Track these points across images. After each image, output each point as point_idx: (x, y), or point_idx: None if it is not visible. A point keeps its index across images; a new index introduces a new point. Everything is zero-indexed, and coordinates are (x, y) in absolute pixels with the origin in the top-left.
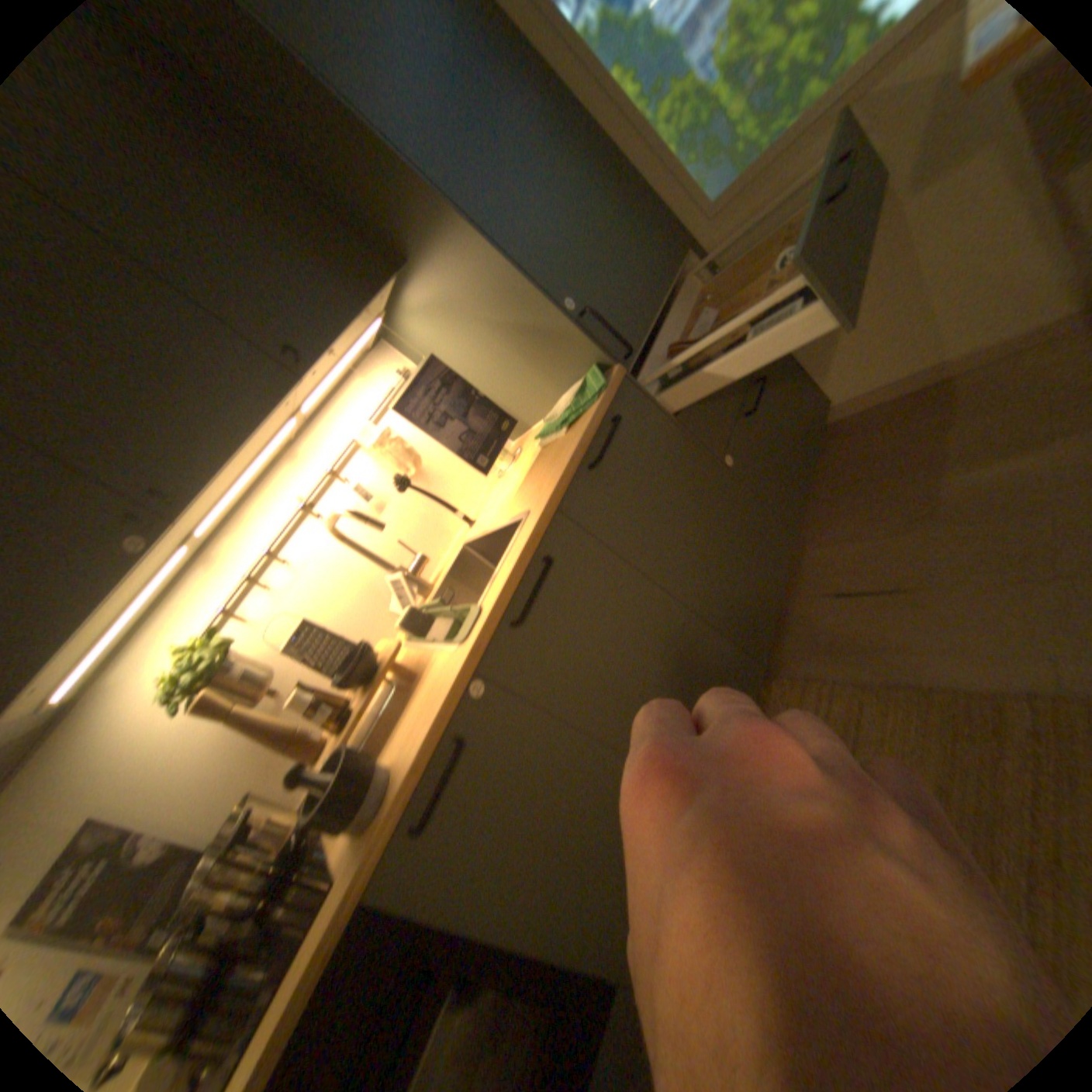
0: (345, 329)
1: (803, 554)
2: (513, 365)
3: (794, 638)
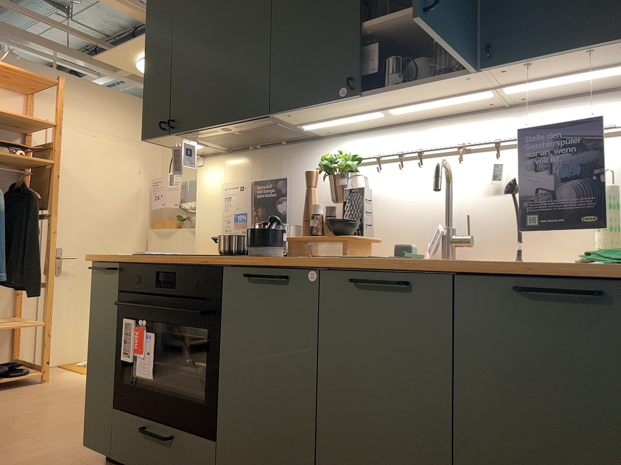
0: (553, 61)
1: None
2: None
3: None
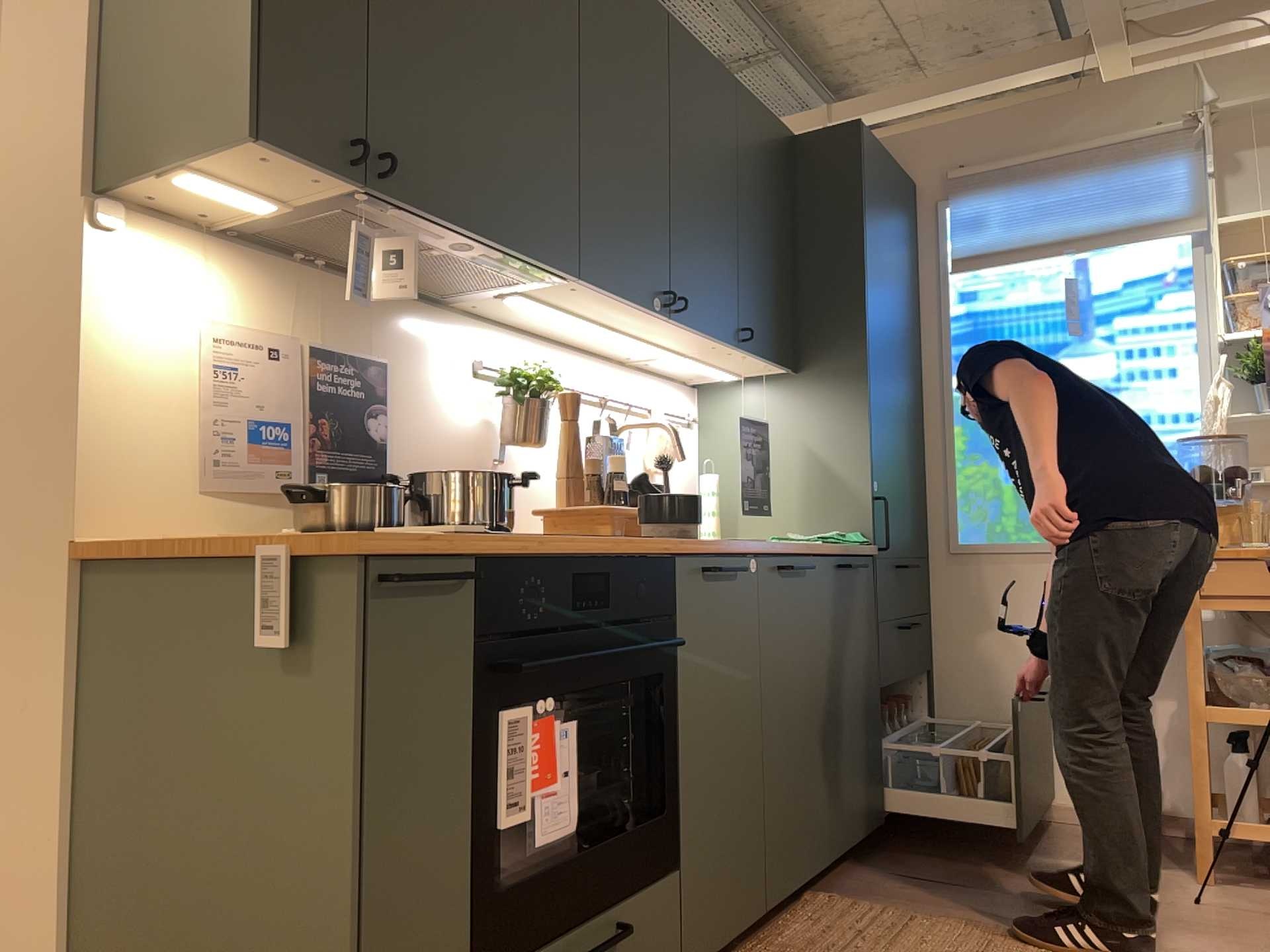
0: (754, 359)
1: (875, 853)
2: (788, 491)
3: (852, 886)
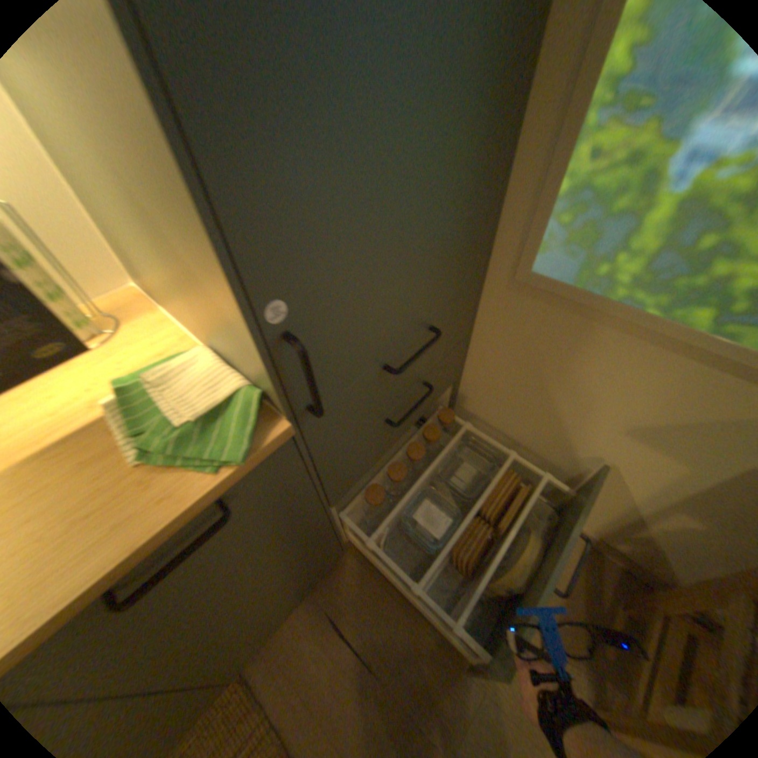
0: None
1: (340, 555)
2: (148, 255)
3: (277, 643)
